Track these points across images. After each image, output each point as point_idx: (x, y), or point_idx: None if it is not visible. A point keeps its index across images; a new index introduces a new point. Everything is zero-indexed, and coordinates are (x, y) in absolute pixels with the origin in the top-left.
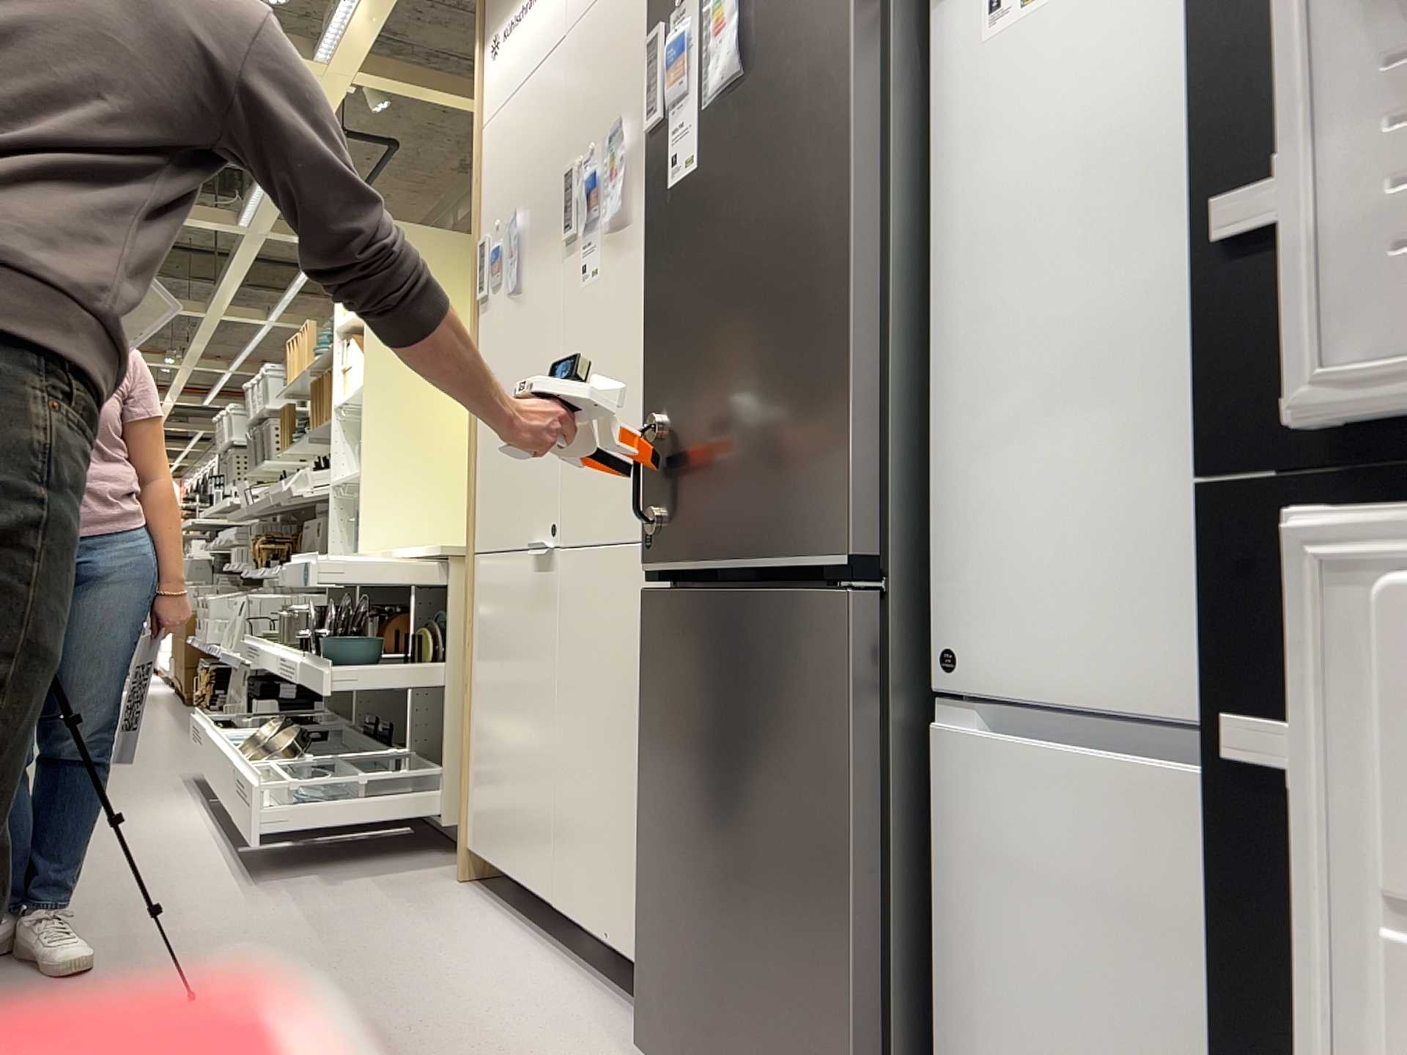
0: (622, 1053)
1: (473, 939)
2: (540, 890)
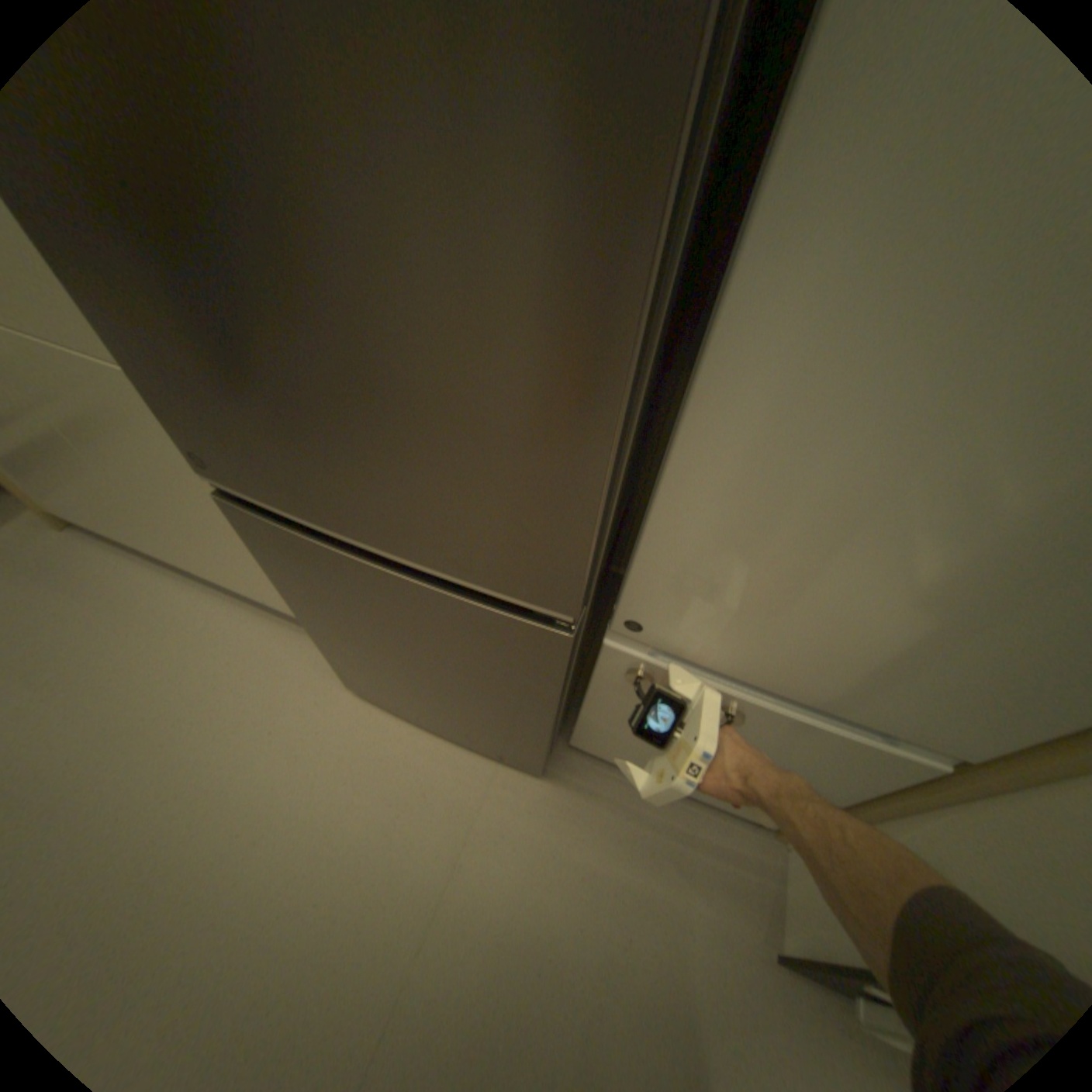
0: (328, 673)
1: (132, 600)
2: (167, 559)
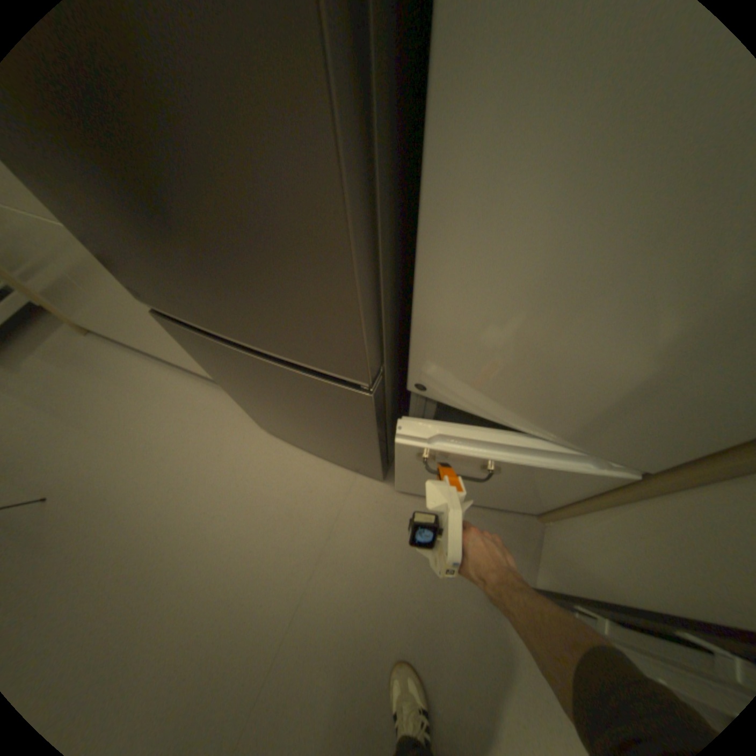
0: (249, 420)
1: (130, 378)
2: (146, 351)
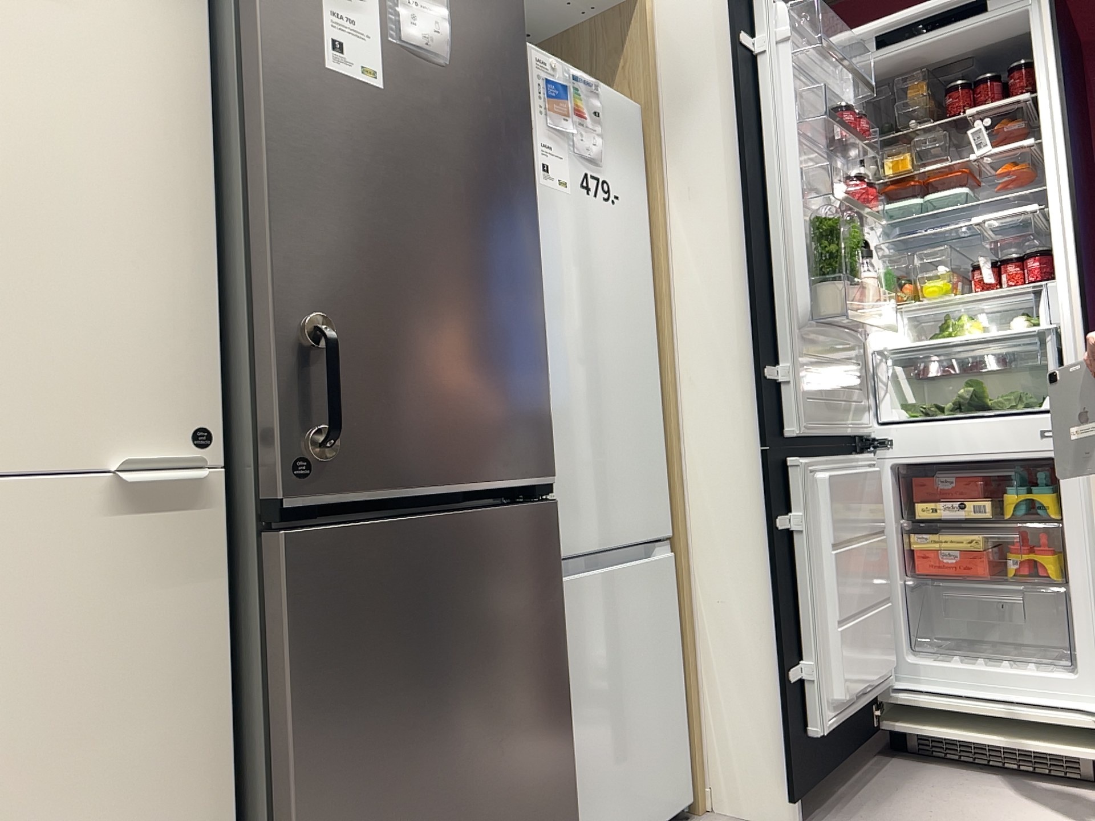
0: None
1: None
2: None
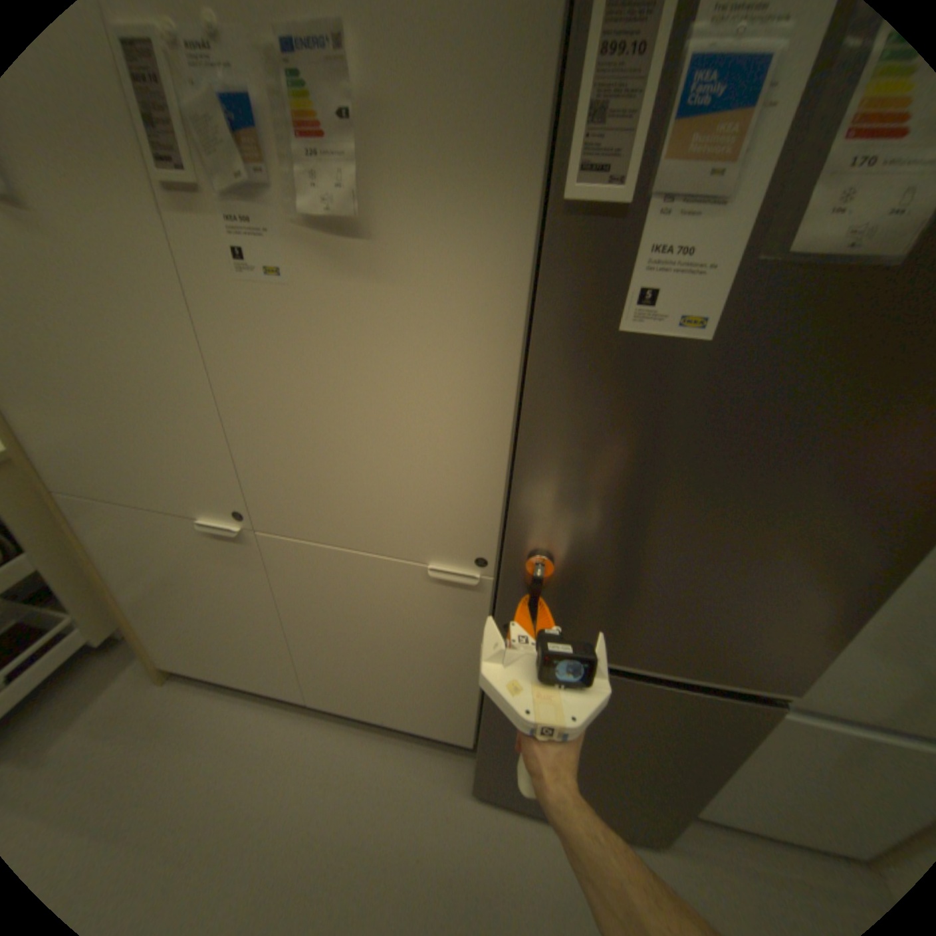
0: (445, 786)
1: (245, 745)
2: (284, 697)
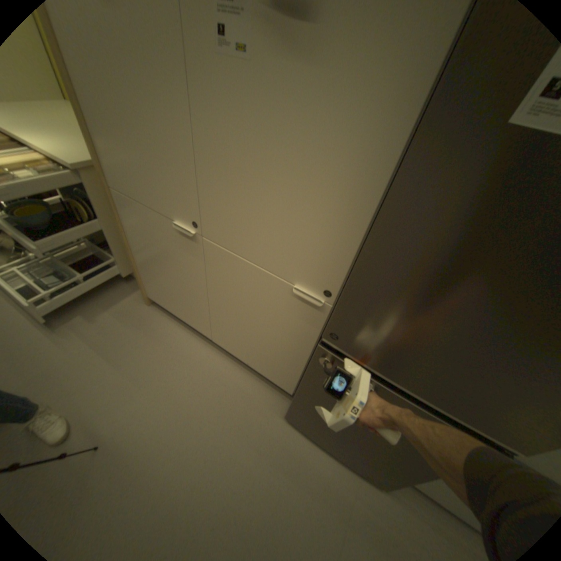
0: (272, 407)
1: (180, 348)
2: (203, 332)
